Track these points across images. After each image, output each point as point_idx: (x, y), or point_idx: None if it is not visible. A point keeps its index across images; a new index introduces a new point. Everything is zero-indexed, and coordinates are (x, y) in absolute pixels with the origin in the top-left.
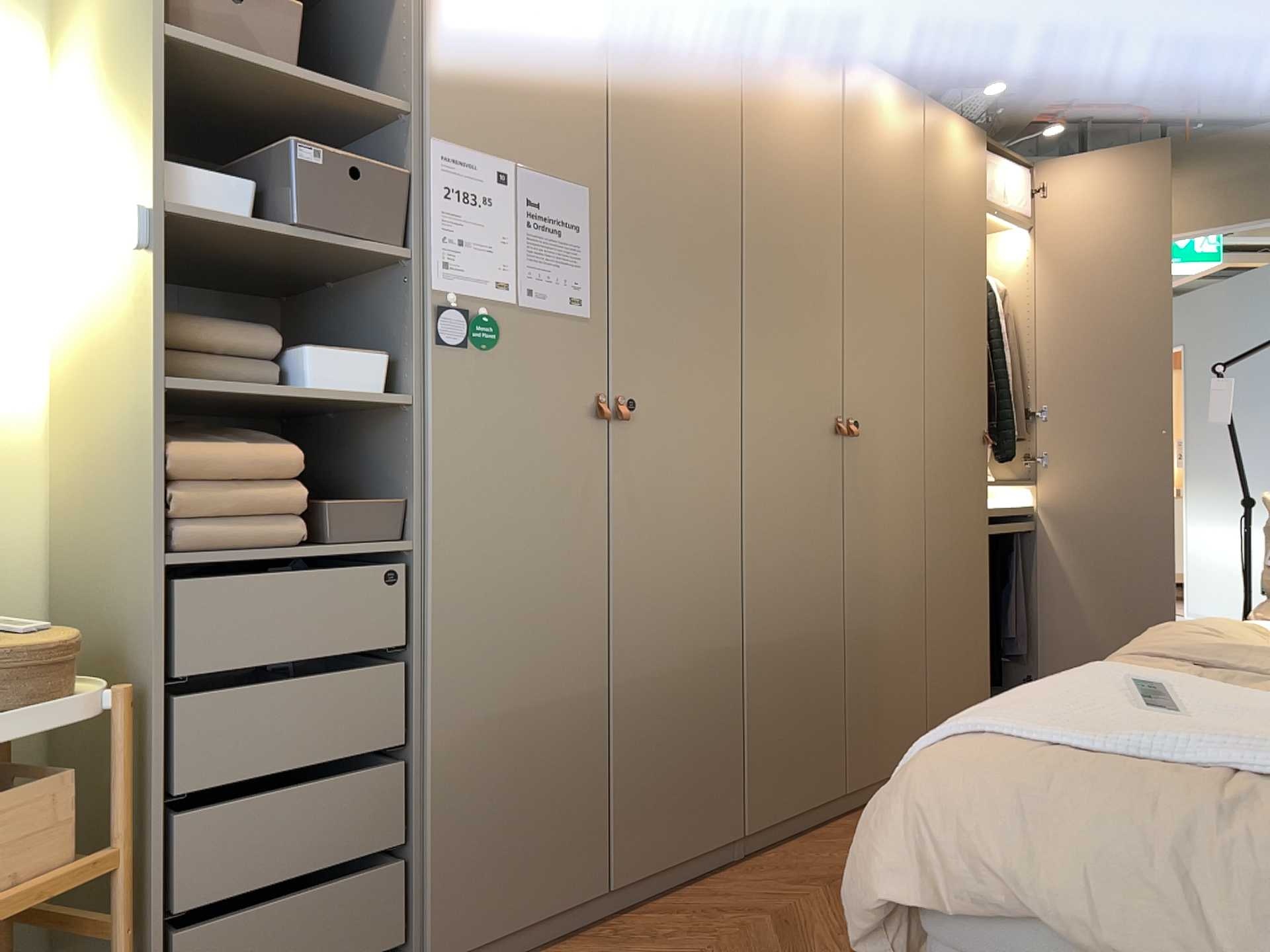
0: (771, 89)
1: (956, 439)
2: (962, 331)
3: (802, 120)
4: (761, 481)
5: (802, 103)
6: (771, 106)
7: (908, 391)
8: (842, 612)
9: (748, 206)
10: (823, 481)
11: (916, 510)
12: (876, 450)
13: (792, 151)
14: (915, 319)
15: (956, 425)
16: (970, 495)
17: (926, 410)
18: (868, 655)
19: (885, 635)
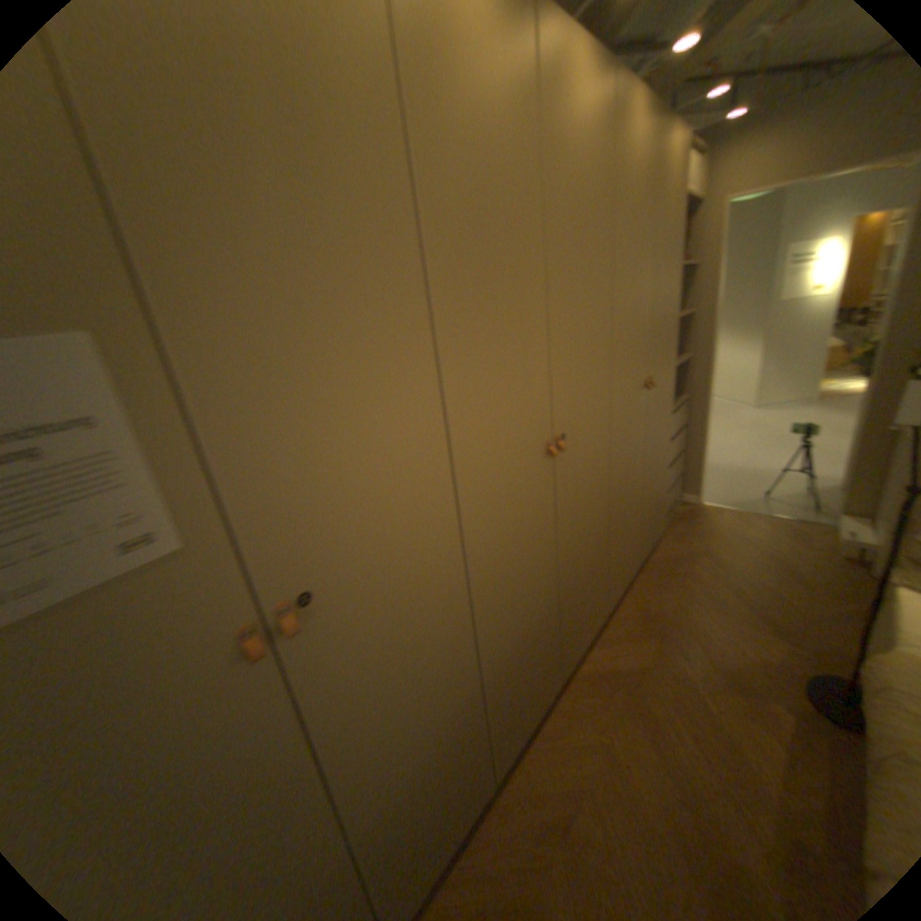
0: (442, 63)
1: (629, 401)
2: (636, 309)
3: (490, 113)
4: (482, 549)
5: (488, 85)
6: (445, 94)
7: (599, 385)
8: (556, 586)
9: (431, 259)
10: (537, 505)
11: (603, 473)
12: (576, 449)
13: (481, 162)
14: (604, 317)
15: (629, 390)
16: (635, 435)
17: (611, 392)
18: (574, 595)
19: (584, 573)
